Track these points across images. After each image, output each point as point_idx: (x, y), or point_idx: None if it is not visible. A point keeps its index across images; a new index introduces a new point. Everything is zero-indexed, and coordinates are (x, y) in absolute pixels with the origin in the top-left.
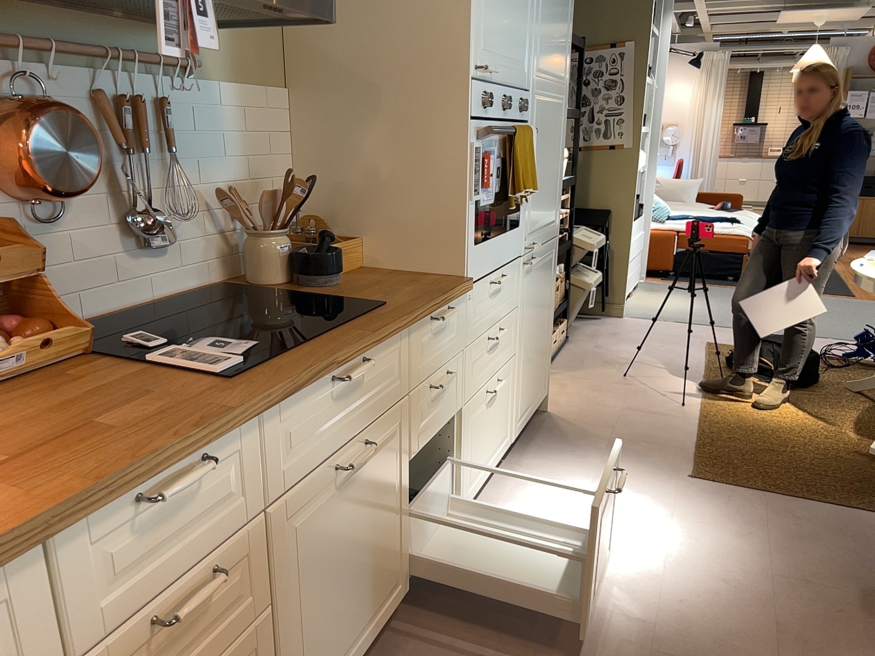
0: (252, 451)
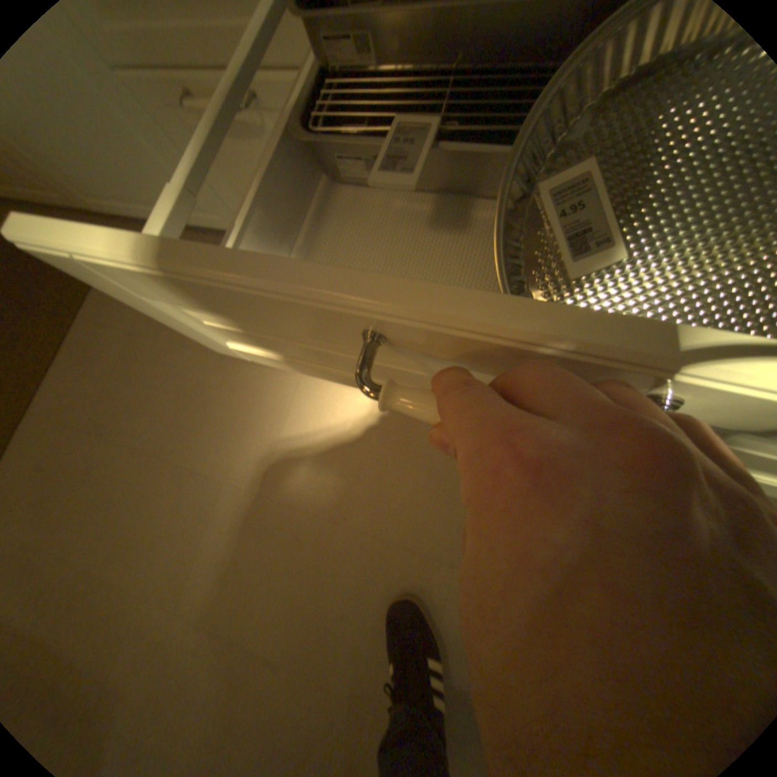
0: None
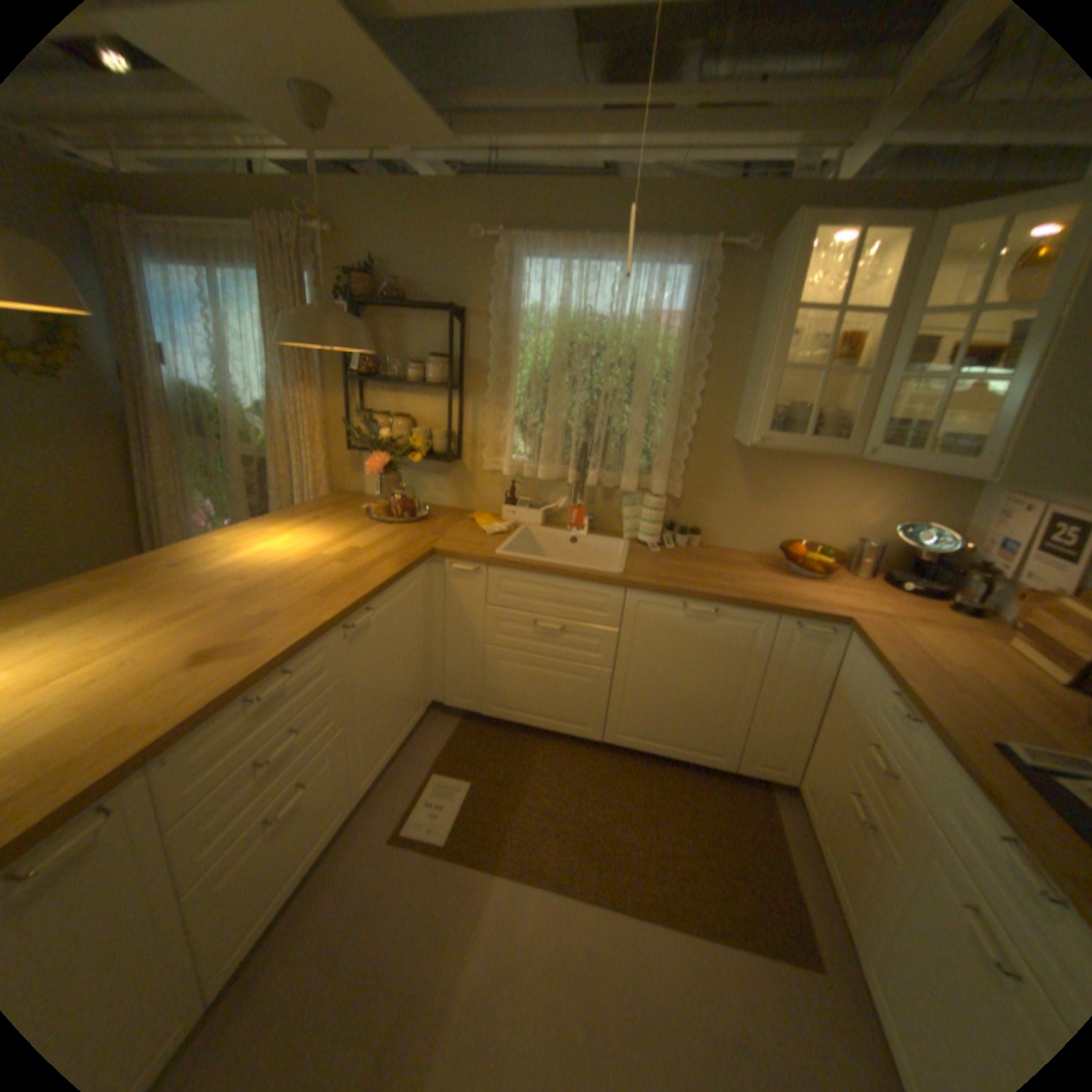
0: (943, 768)
